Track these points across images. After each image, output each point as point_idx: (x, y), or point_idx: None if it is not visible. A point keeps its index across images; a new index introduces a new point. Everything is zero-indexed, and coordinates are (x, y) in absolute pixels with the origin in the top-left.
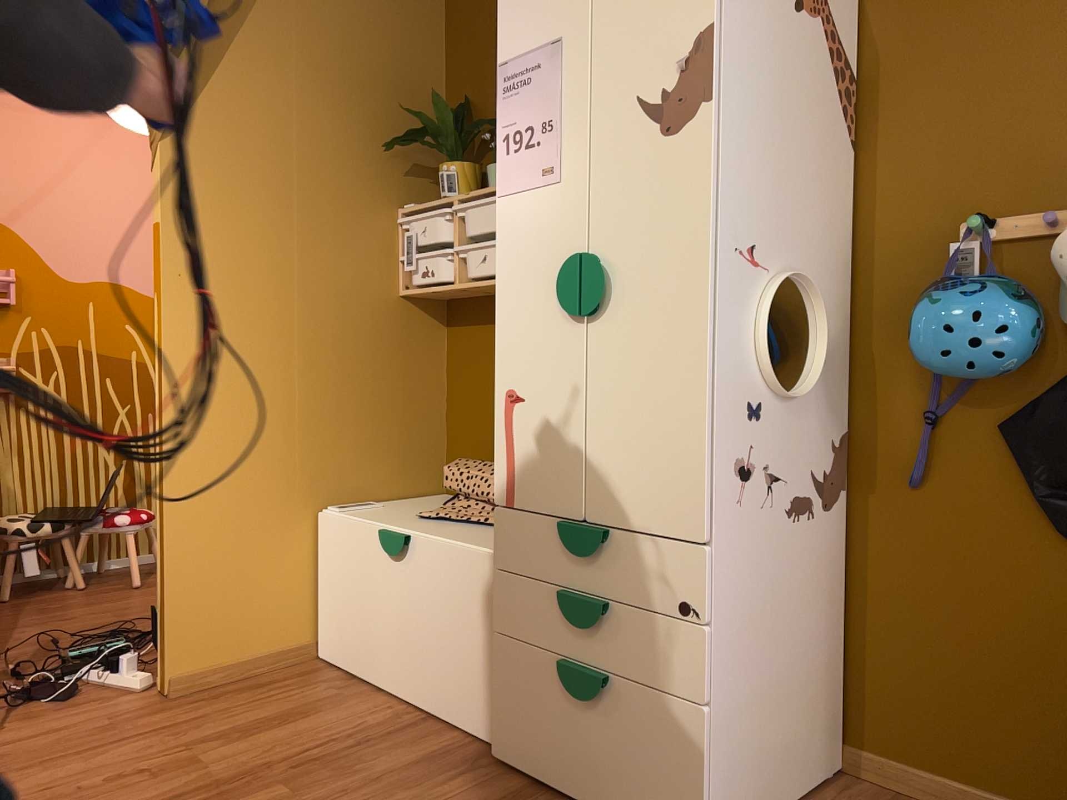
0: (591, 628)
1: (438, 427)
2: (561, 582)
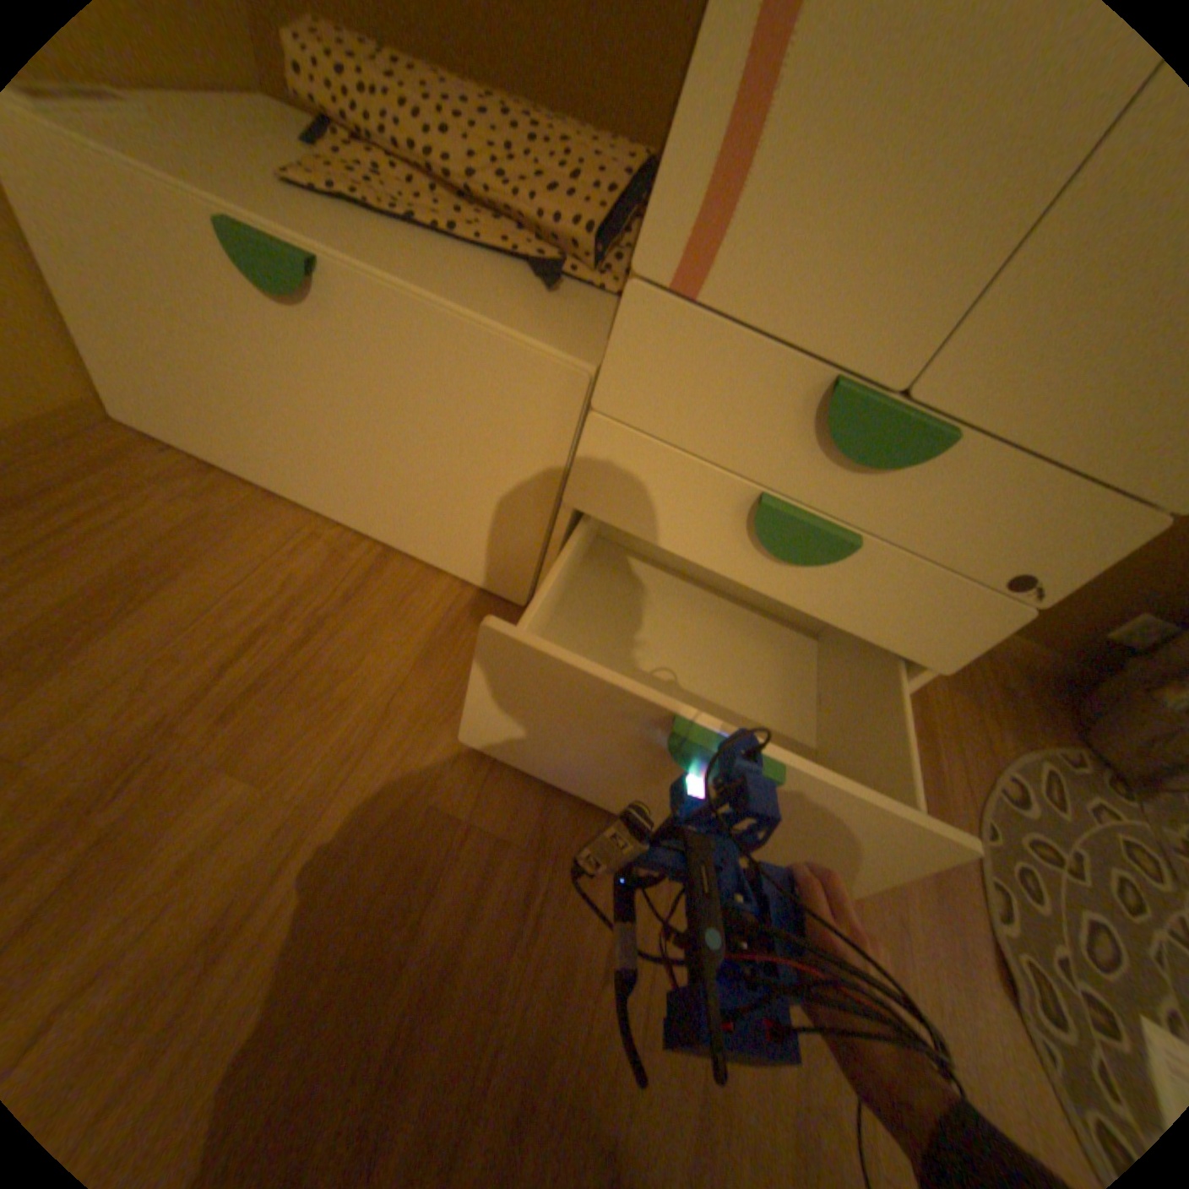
0: (809, 561)
1: None
2: (768, 476)
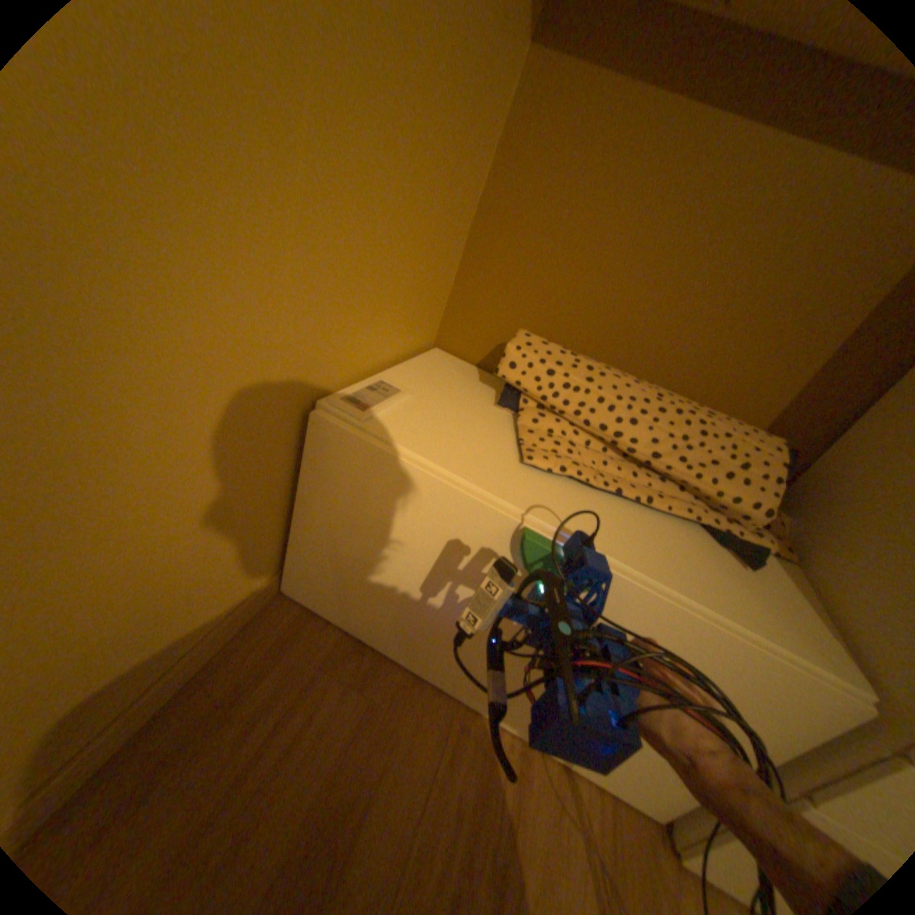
0: None
1: (463, 248)
2: None
